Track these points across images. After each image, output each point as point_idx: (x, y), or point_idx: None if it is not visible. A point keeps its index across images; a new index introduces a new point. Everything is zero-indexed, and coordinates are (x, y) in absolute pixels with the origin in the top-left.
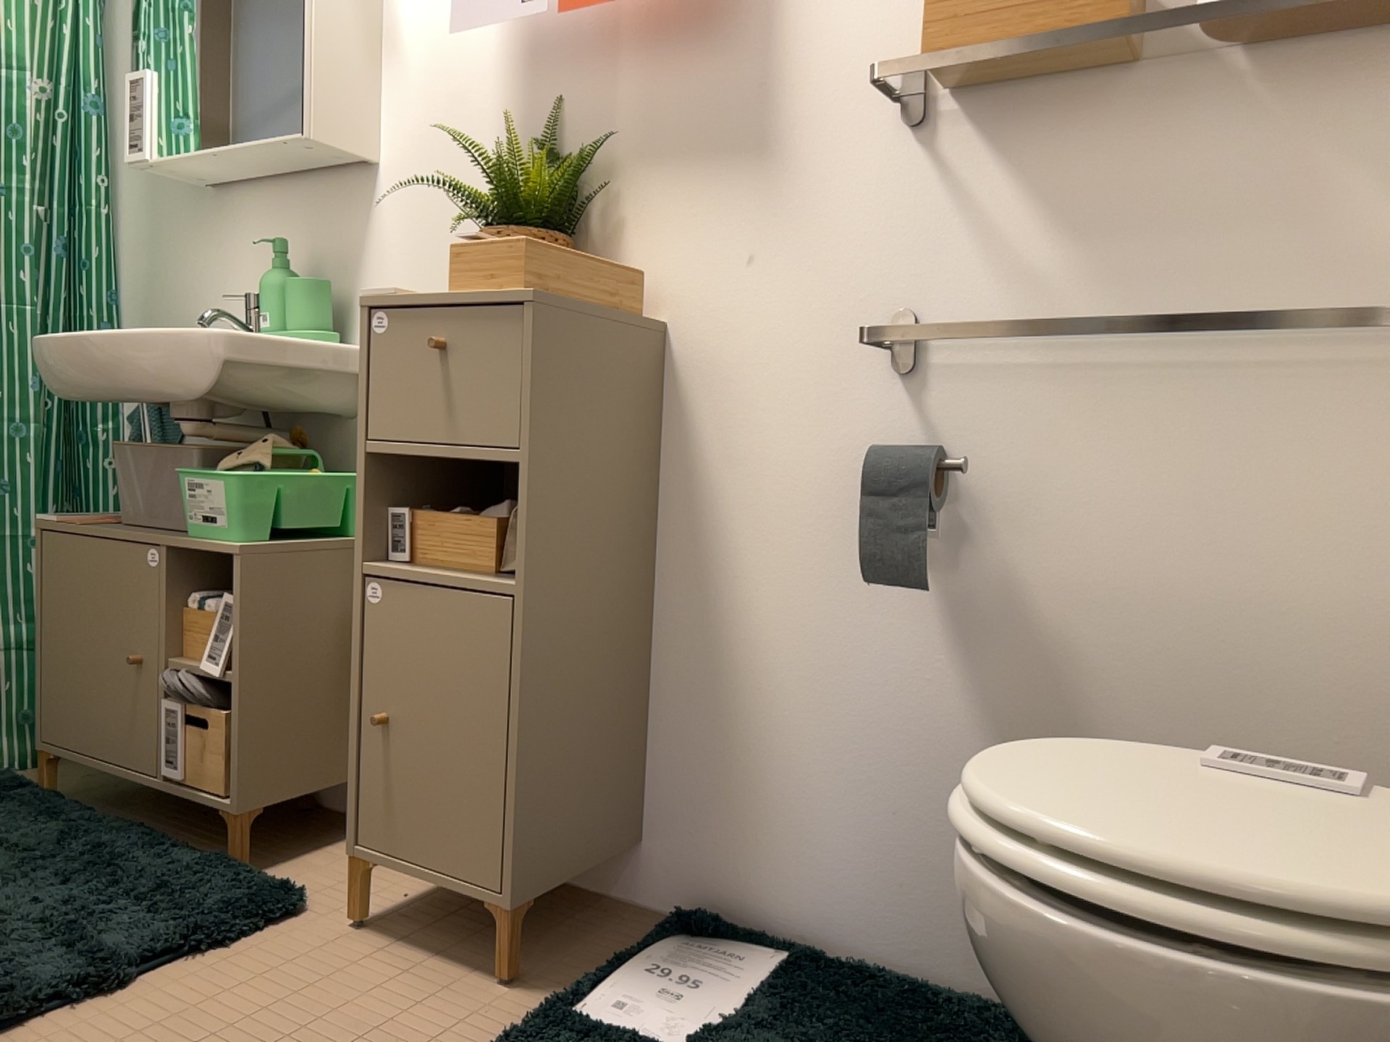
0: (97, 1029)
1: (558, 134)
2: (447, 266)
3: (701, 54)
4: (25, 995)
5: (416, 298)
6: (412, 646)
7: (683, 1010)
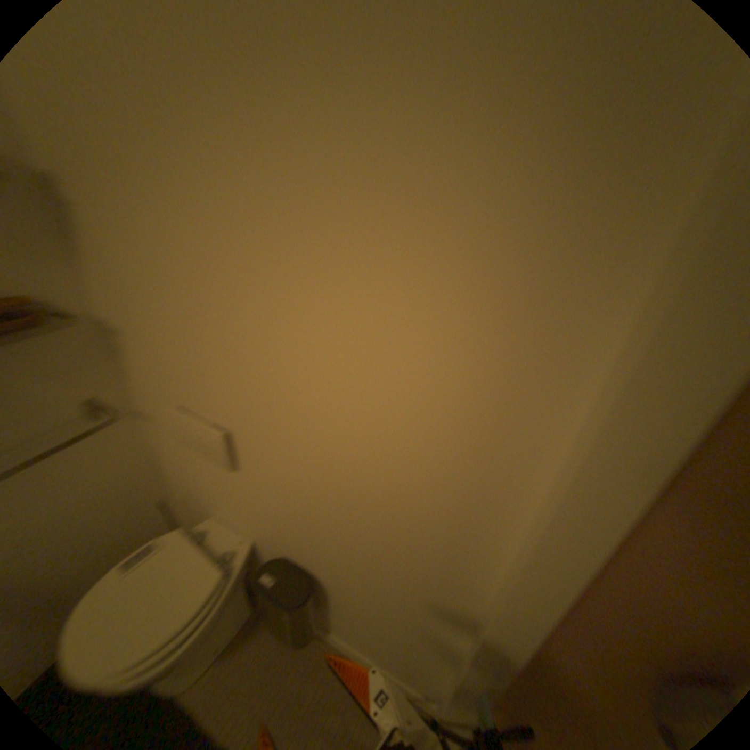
0: None
1: None
2: None
3: None
4: None
5: None
6: None
7: None
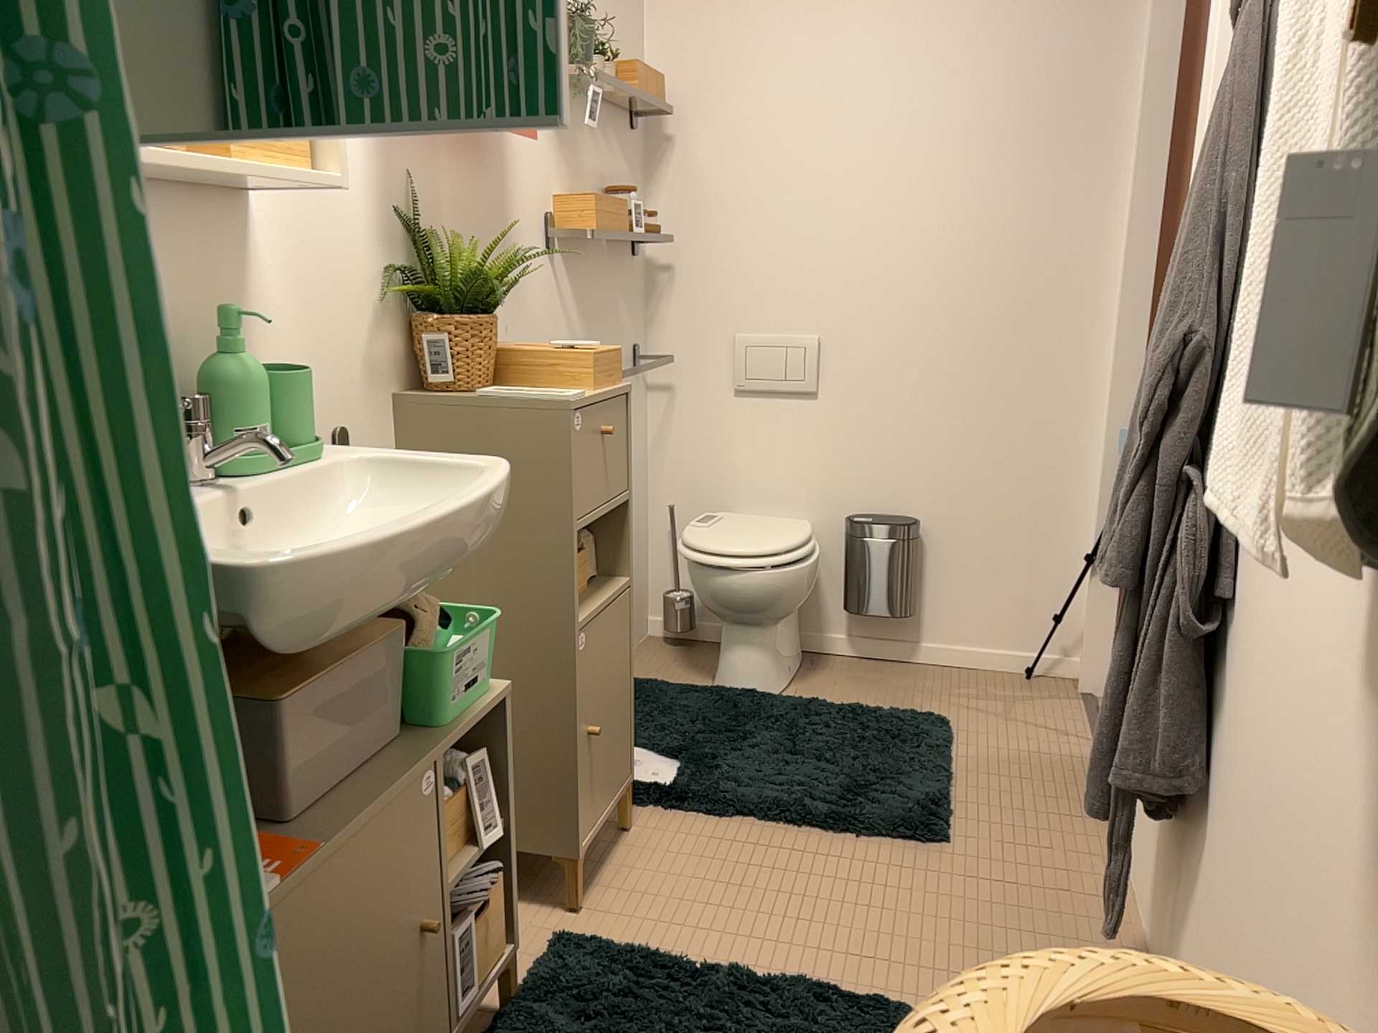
0: (772, 950)
1: (418, 214)
2: (347, 338)
3: (483, 176)
4: (785, 970)
5: (597, 398)
6: (601, 660)
7: (649, 759)
